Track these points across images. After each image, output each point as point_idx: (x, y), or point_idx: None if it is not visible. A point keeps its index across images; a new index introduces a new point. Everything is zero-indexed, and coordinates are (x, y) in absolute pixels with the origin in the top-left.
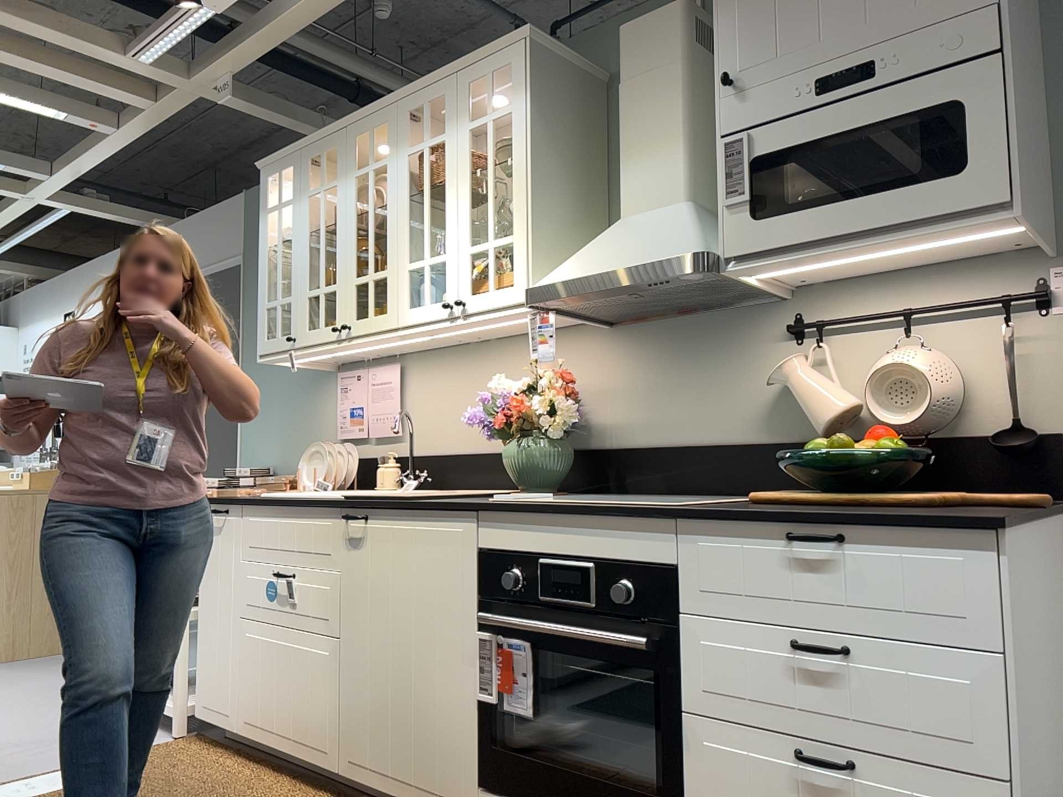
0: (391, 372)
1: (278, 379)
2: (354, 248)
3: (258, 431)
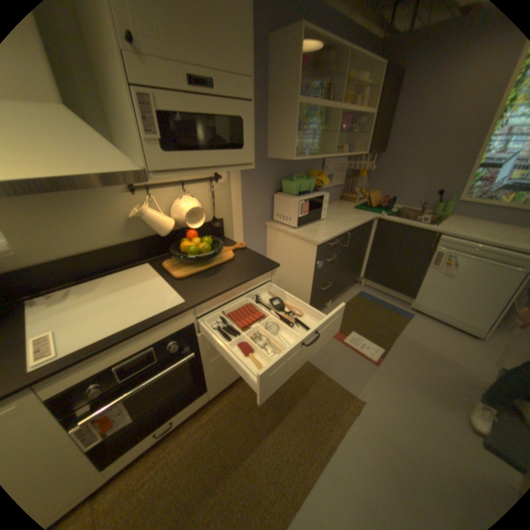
0: None
1: None
2: None
3: None
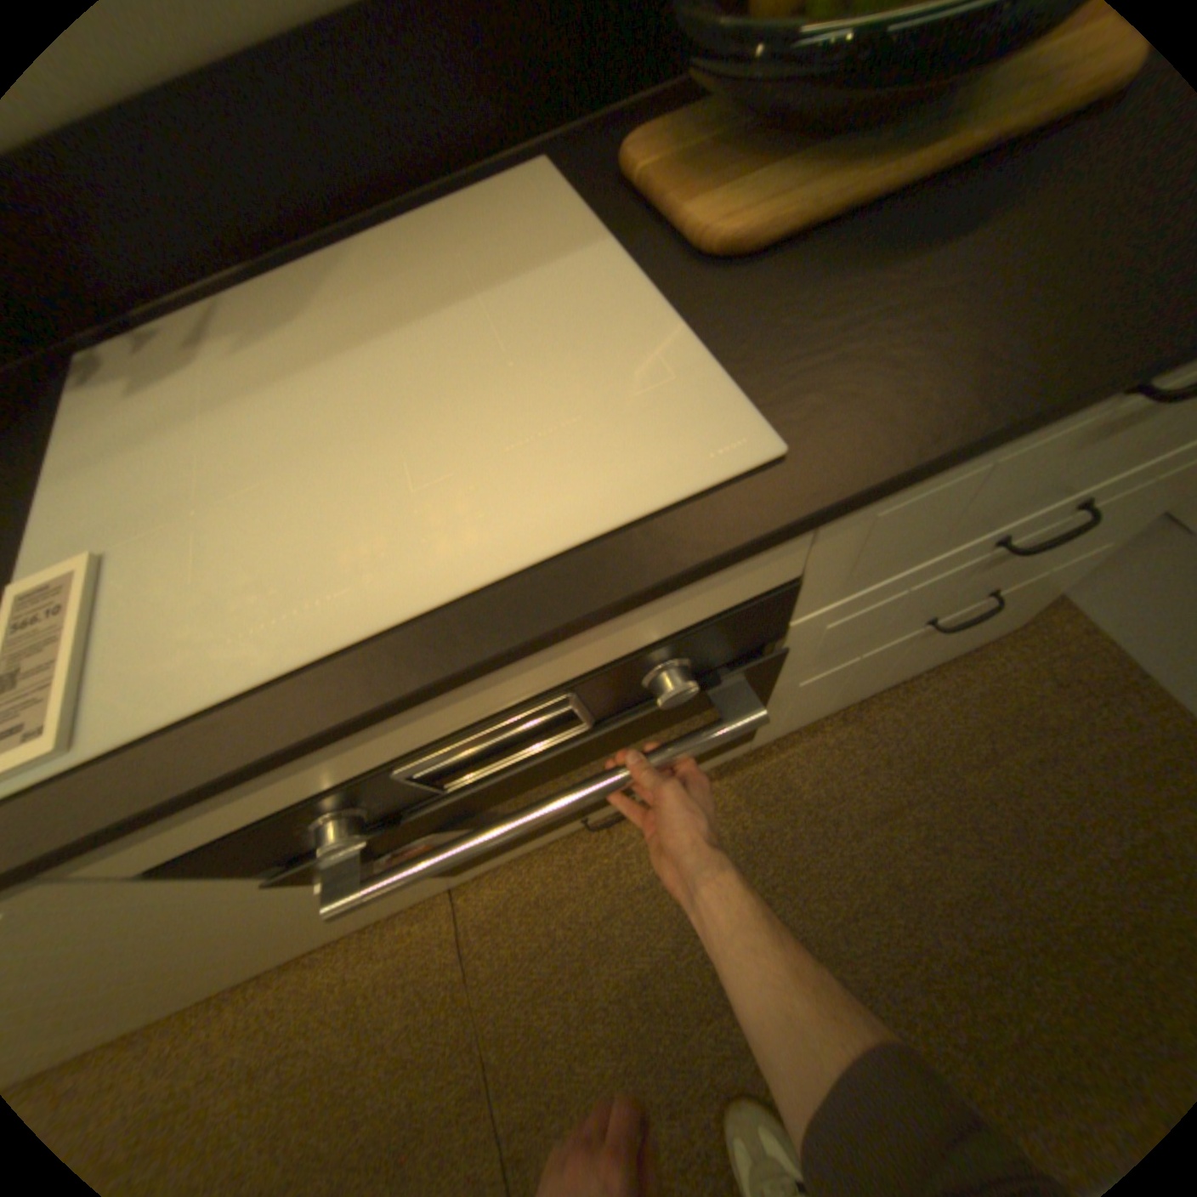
0: None
1: None
2: None
3: None
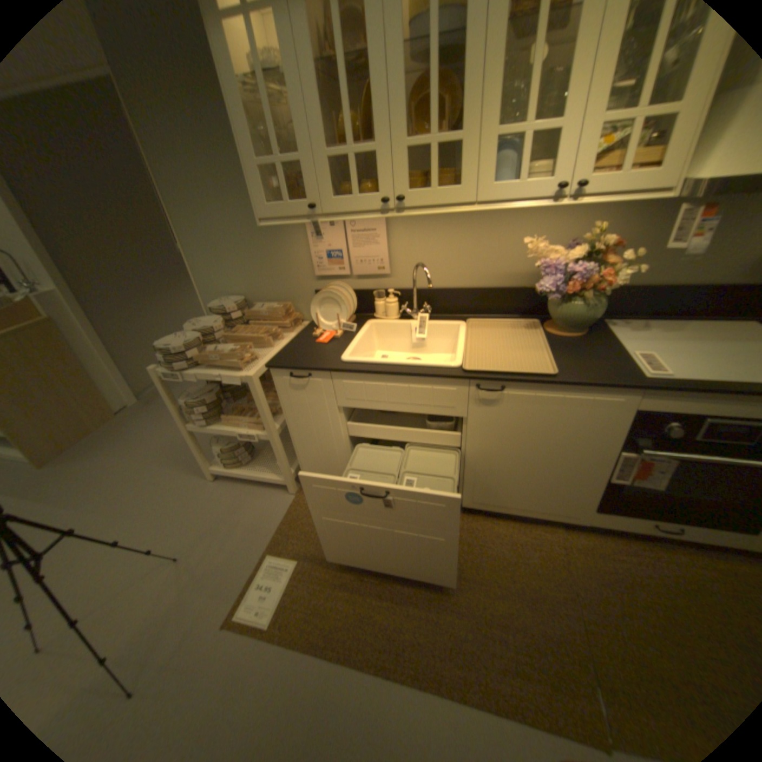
0: (376, 221)
1: (221, 221)
2: (403, 97)
3: (211, 267)
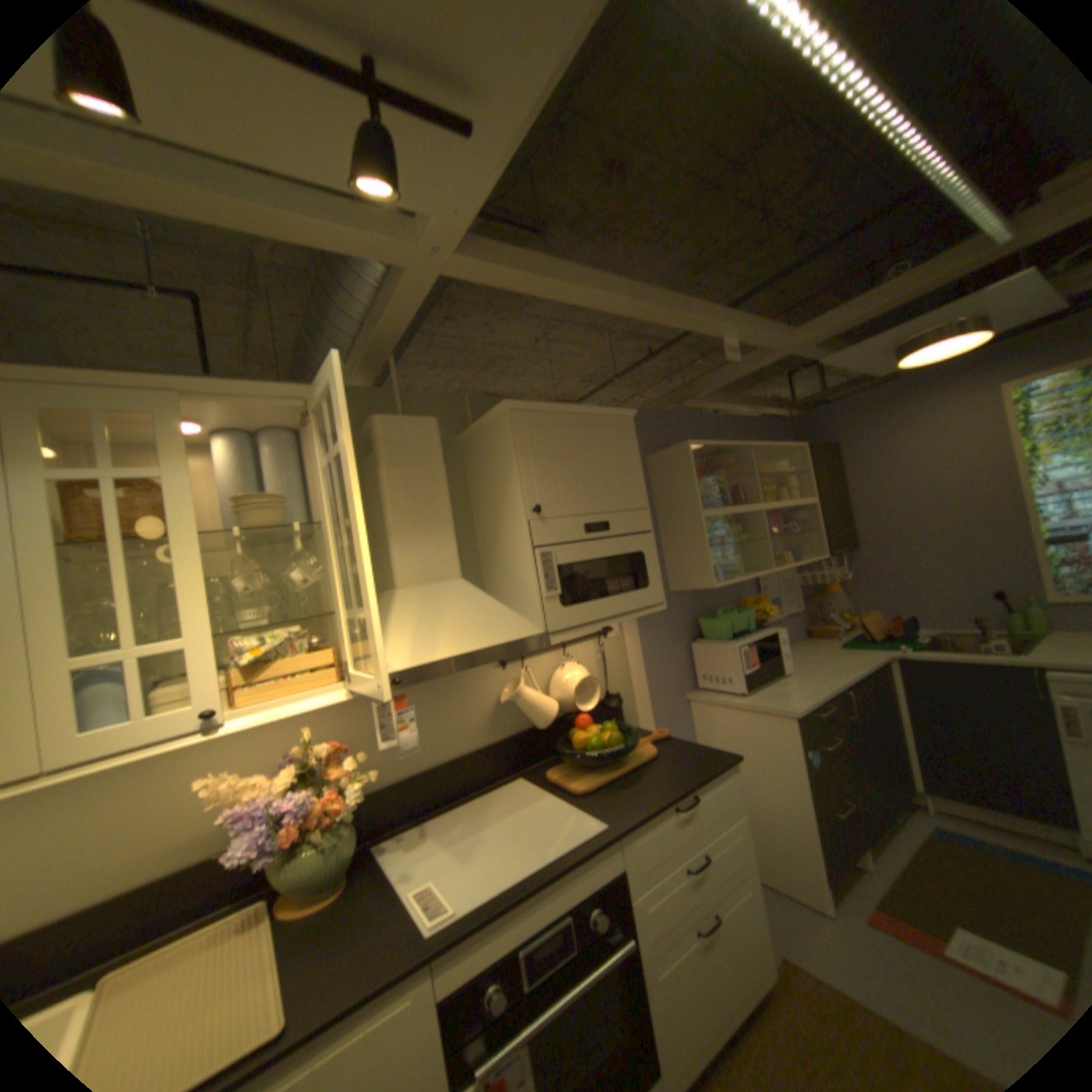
0: None
1: None
2: None
3: None
